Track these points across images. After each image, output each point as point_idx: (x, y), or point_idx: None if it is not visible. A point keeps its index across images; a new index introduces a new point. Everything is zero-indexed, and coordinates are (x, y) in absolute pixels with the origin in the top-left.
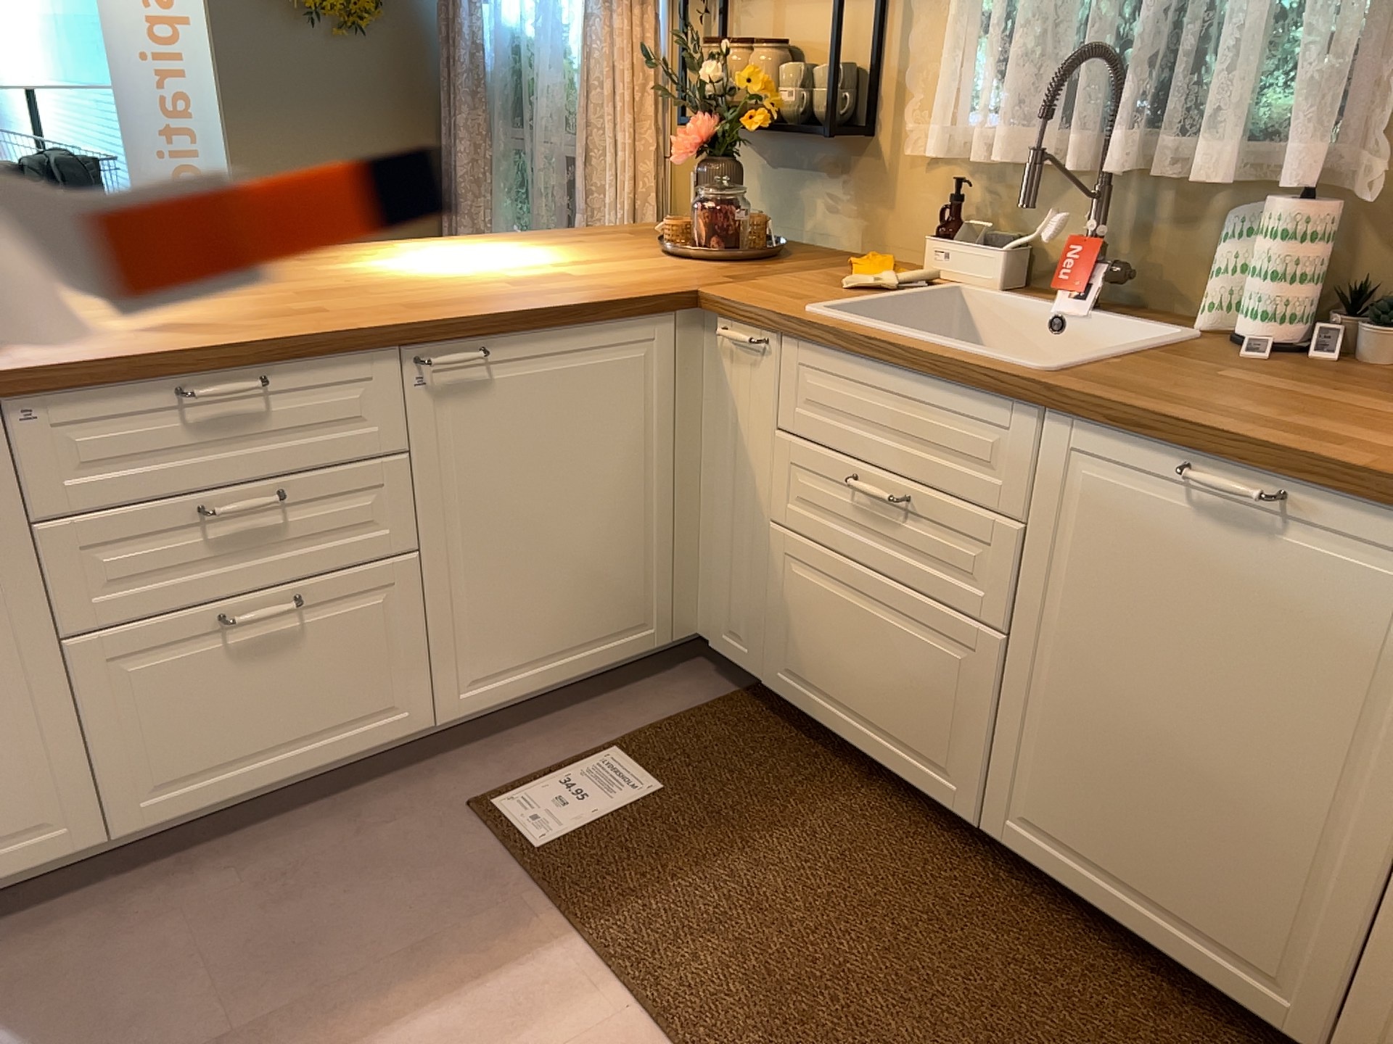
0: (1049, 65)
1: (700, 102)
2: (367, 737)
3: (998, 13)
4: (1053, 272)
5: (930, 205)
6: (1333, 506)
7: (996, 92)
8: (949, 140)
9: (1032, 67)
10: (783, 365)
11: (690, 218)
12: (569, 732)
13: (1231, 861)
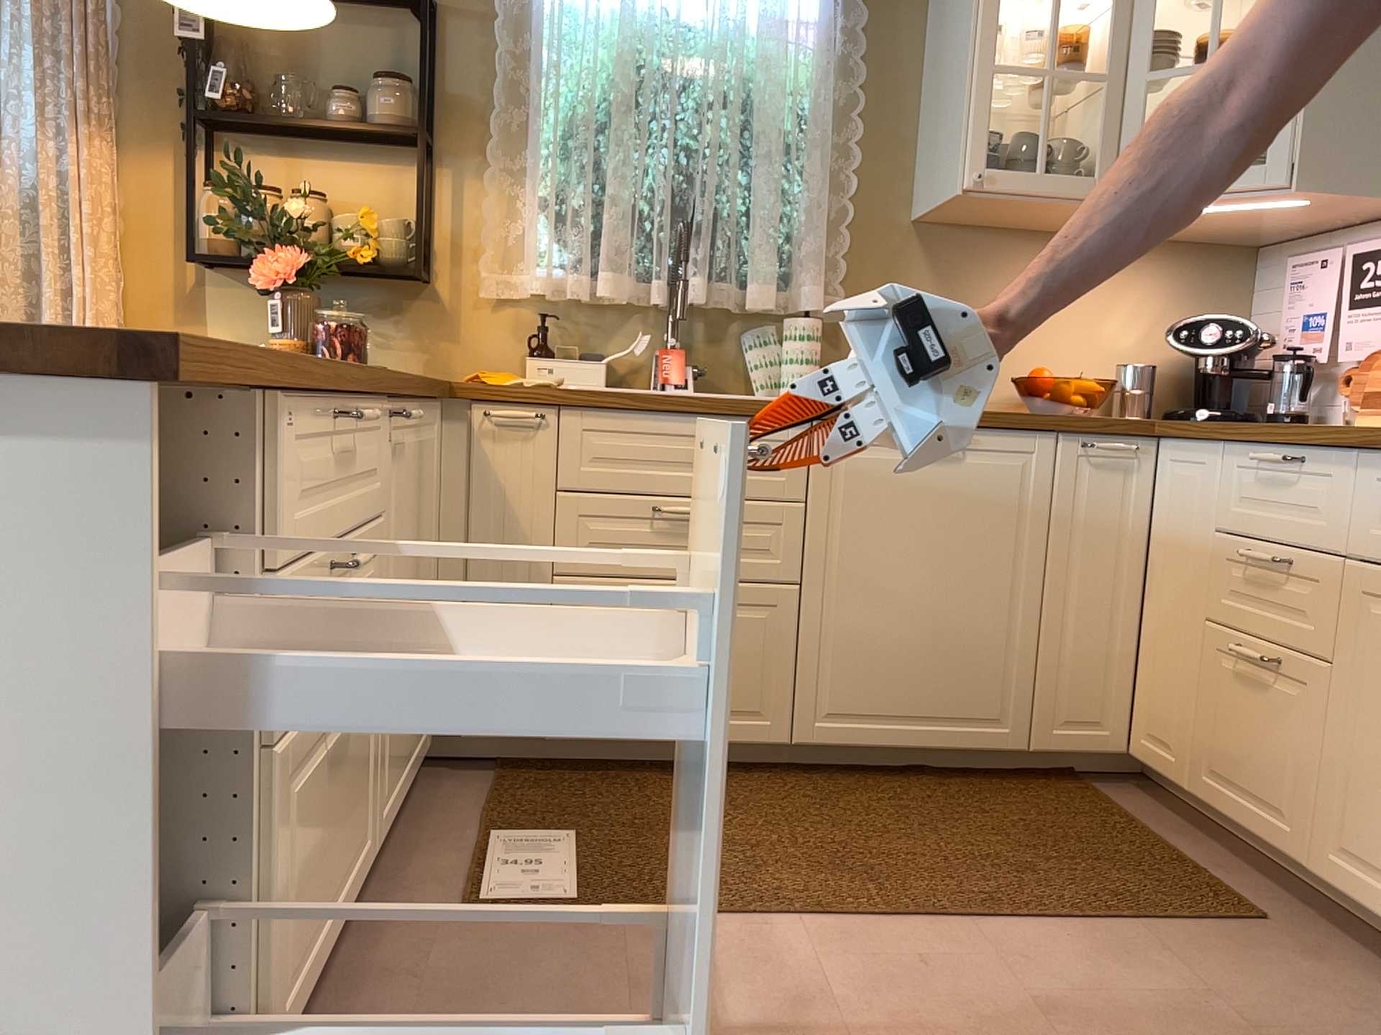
0: (627, 231)
1: (284, 234)
2: (352, 882)
3: (560, 195)
4: (625, 378)
5: (503, 336)
6: (986, 435)
7: (584, 247)
8: (545, 280)
9: (622, 231)
10: (561, 434)
11: (291, 343)
12: (428, 845)
13: (967, 660)
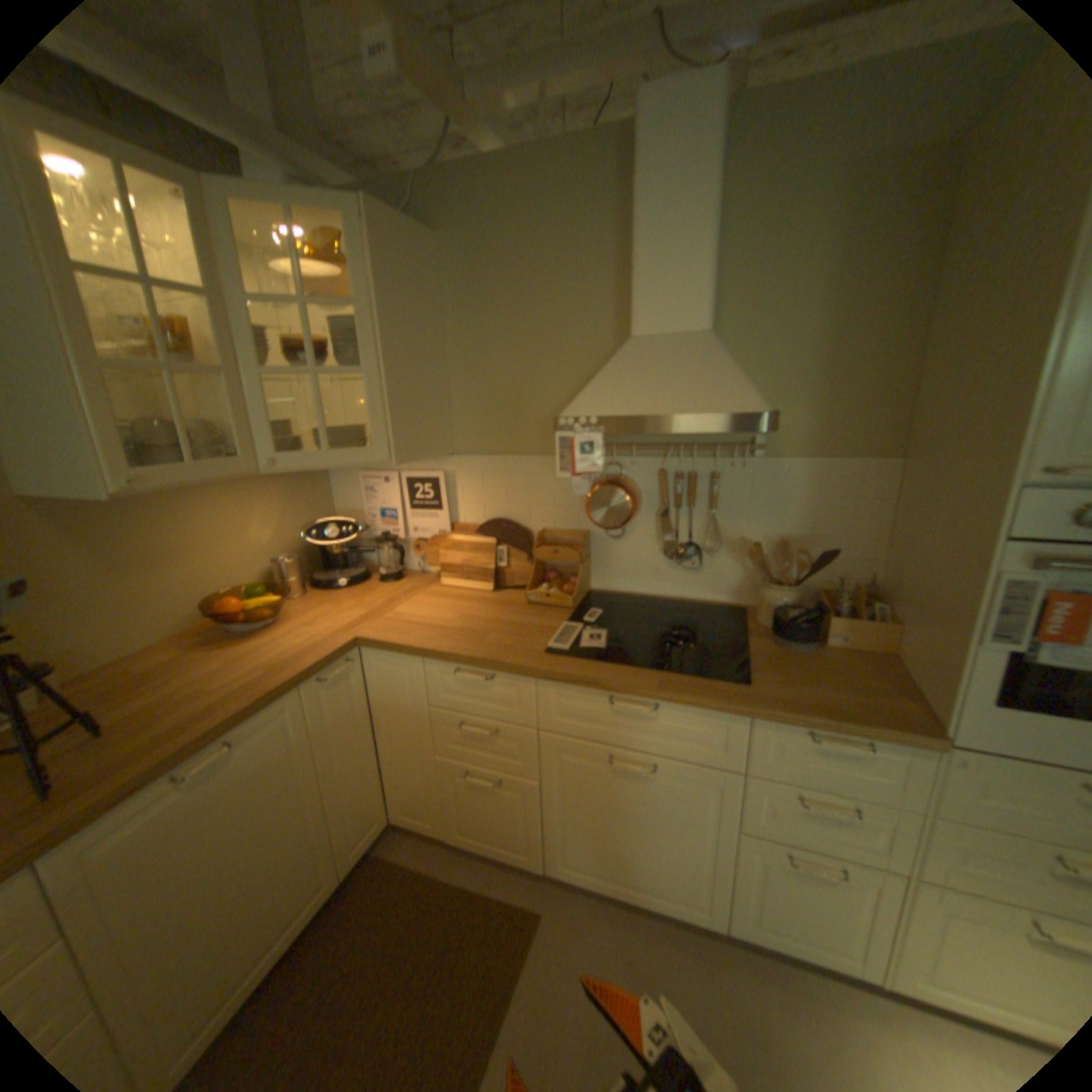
0: None
1: None
2: None
3: None
4: None
5: None
6: (245, 727)
7: None
8: None
9: None
10: None
11: None
12: None
13: (285, 883)
